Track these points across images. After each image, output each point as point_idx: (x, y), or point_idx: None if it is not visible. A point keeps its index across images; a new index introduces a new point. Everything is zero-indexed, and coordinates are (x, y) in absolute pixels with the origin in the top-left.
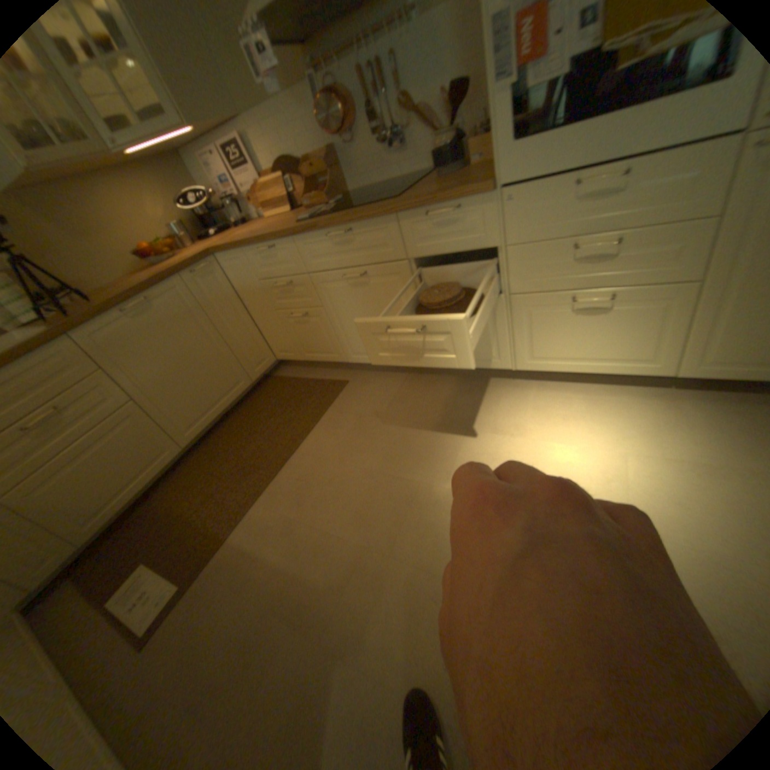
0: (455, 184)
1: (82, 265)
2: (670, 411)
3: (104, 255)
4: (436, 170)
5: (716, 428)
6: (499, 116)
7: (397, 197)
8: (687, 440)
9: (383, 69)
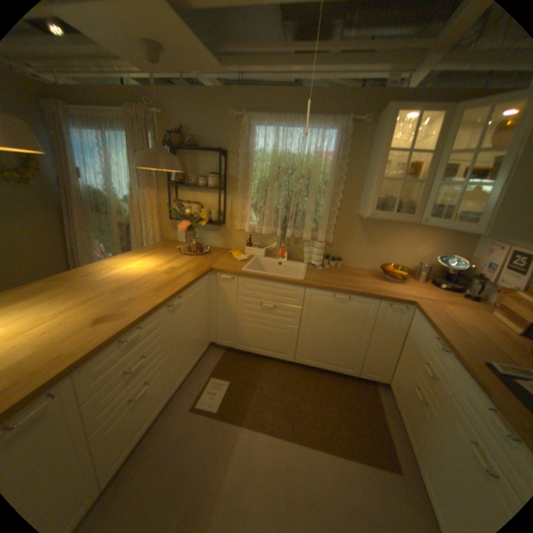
0: None
1: (357, 255)
2: None
3: (371, 257)
4: None
5: None
6: None
7: None
8: None
9: None
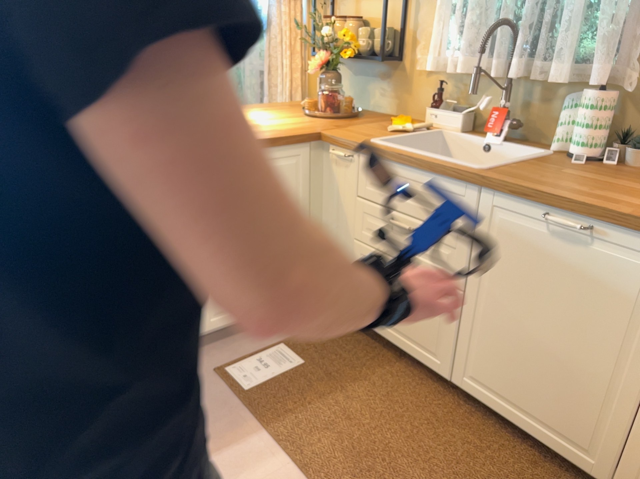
0: None
1: None
2: None
3: None
4: None
5: None
6: None
7: None
8: None
9: None
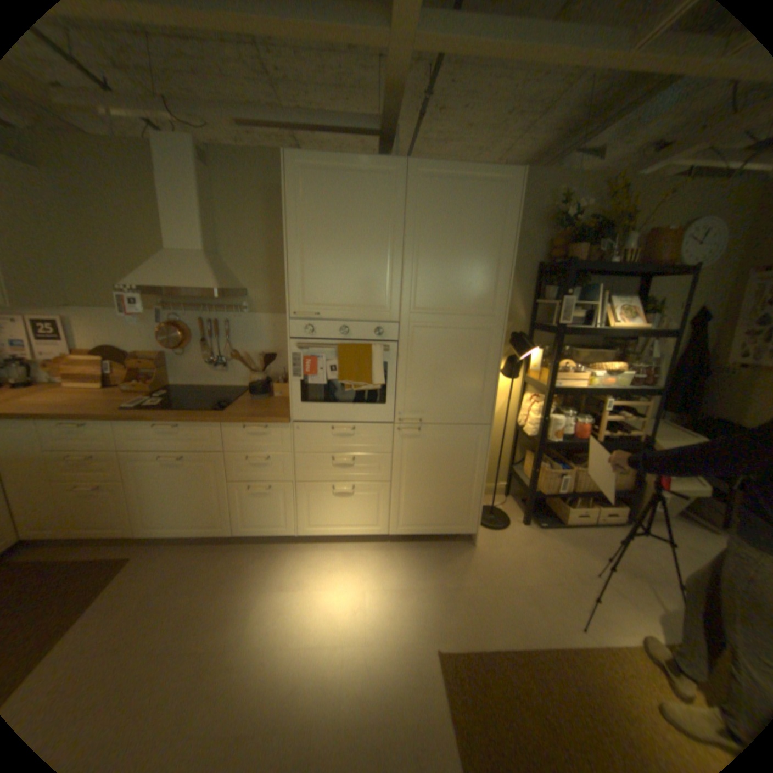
0: (266, 413)
1: None
2: (387, 557)
3: None
4: (251, 395)
5: (407, 566)
6: (294, 386)
7: (222, 411)
8: (394, 576)
9: (220, 327)
